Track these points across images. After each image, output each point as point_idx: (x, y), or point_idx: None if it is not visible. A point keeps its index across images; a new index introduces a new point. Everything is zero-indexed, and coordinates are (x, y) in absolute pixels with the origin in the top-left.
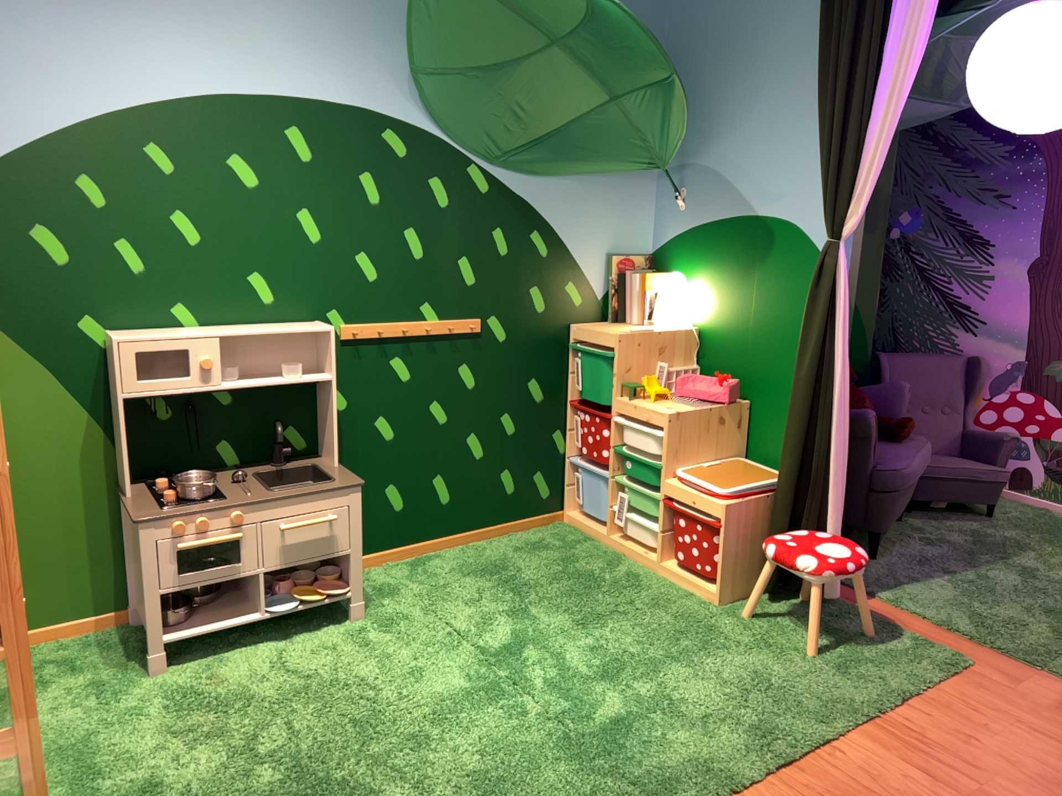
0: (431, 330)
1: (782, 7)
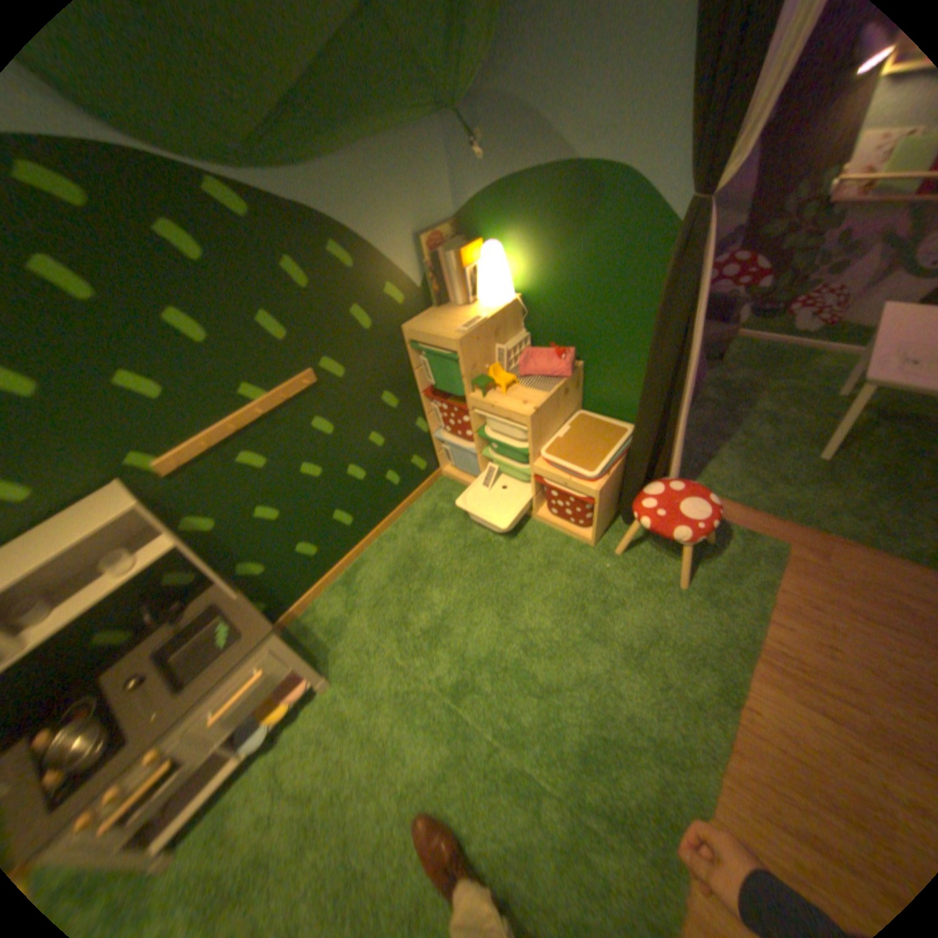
0: (266, 409)
1: None
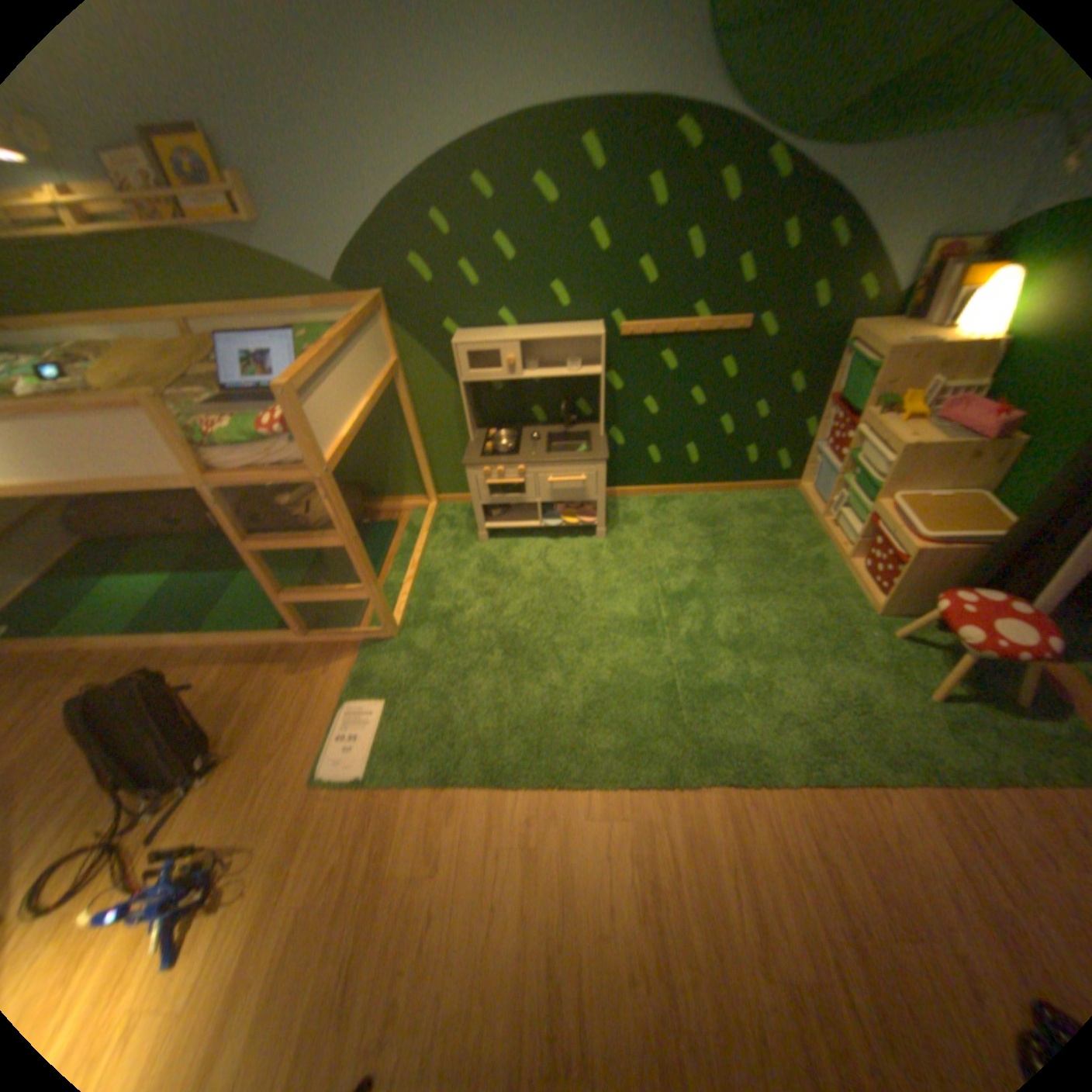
0: (700, 329)
1: None
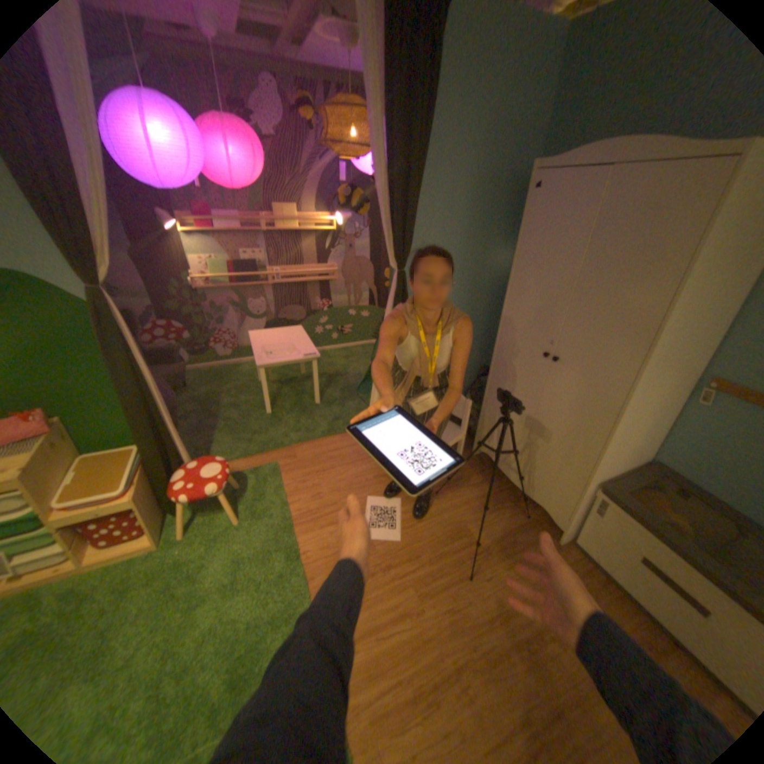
0: None
1: None
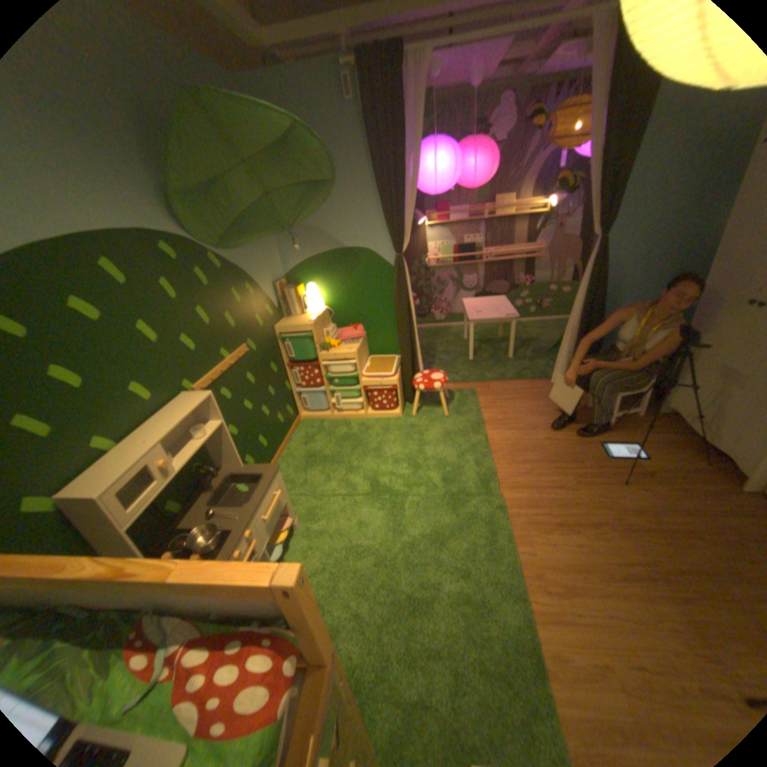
0: (230, 364)
1: (332, 136)
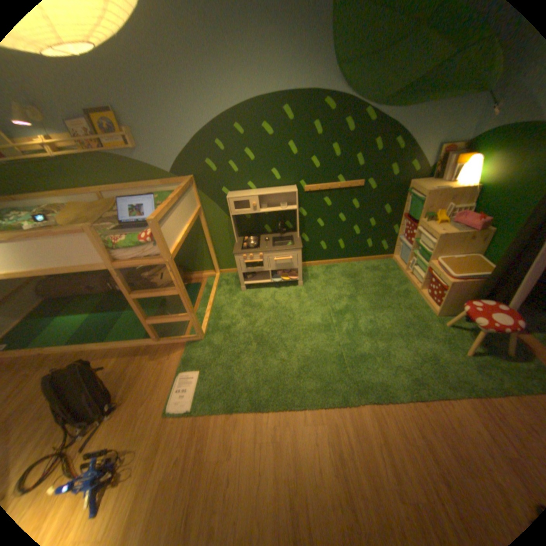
0: (340, 187)
1: None
